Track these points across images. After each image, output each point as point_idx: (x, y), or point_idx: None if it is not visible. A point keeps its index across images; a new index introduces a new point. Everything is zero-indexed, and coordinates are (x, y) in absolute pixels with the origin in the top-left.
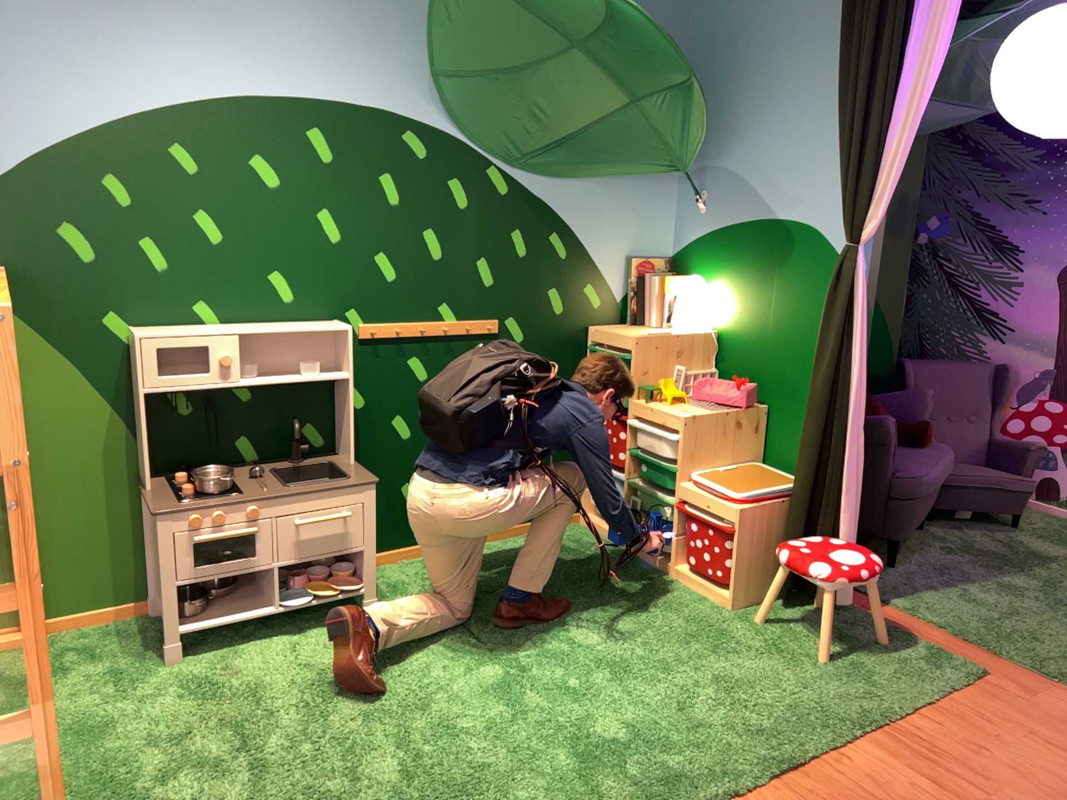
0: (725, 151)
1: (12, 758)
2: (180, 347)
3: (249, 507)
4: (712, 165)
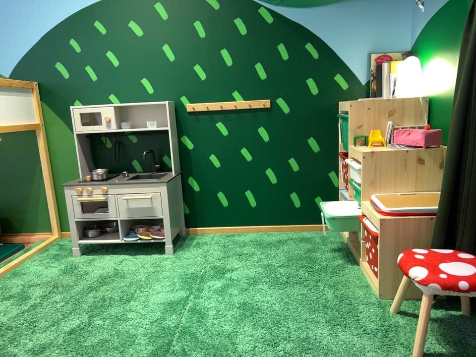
0: None
1: None
2: (84, 112)
3: (99, 188)
4: None
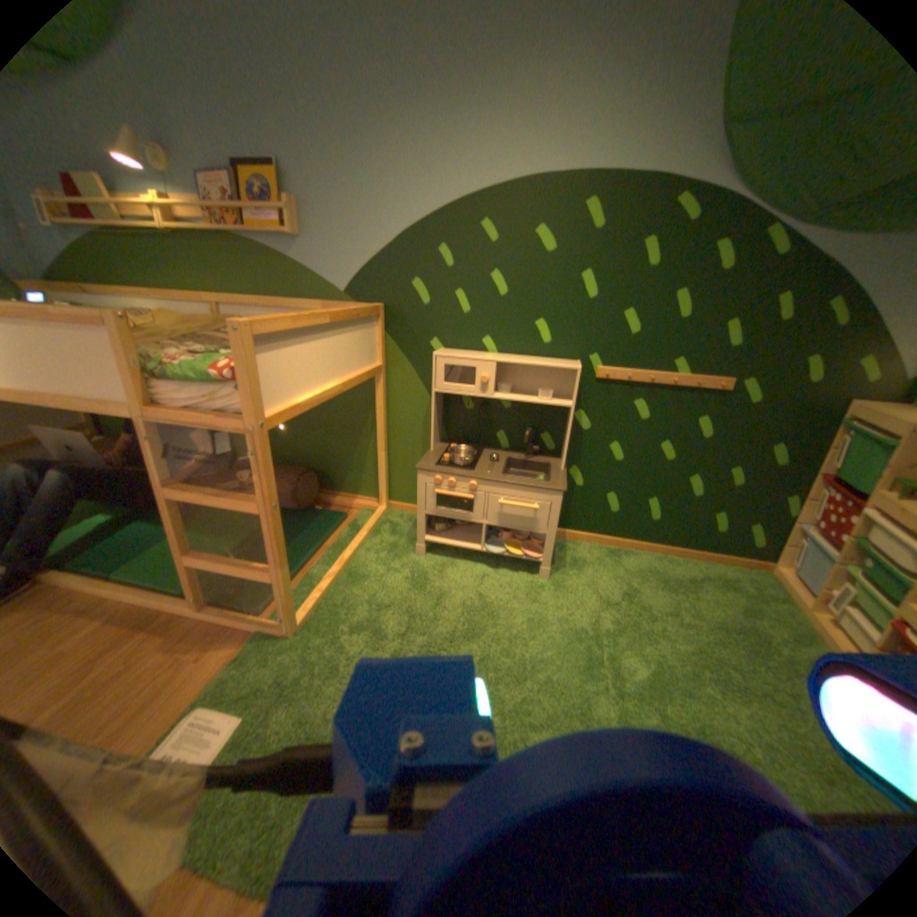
0: None
1: (309, 573)
2: (450, 362)
3: (465, 480)
4: None
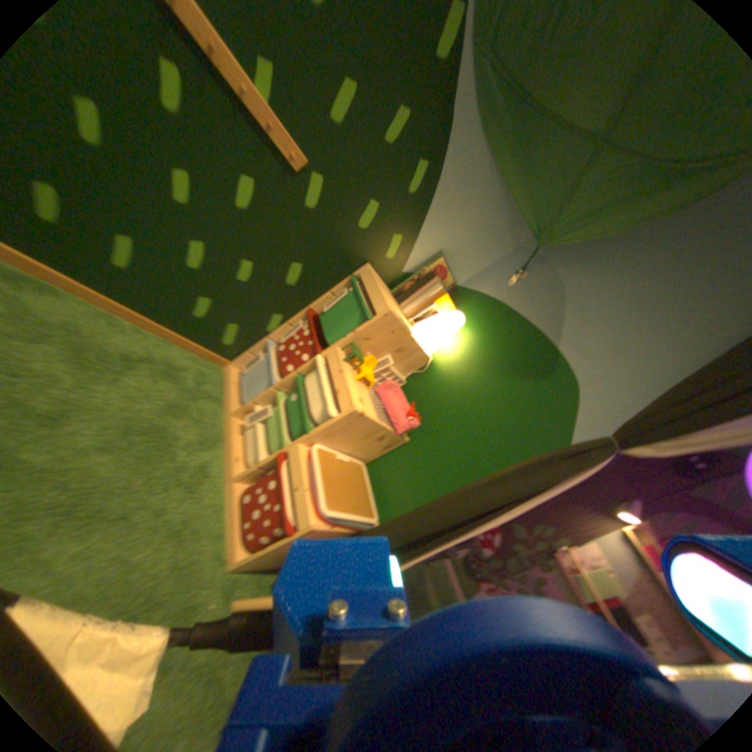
0: (580, 266)
1: None
2: None
3: None
4: (558, 264)
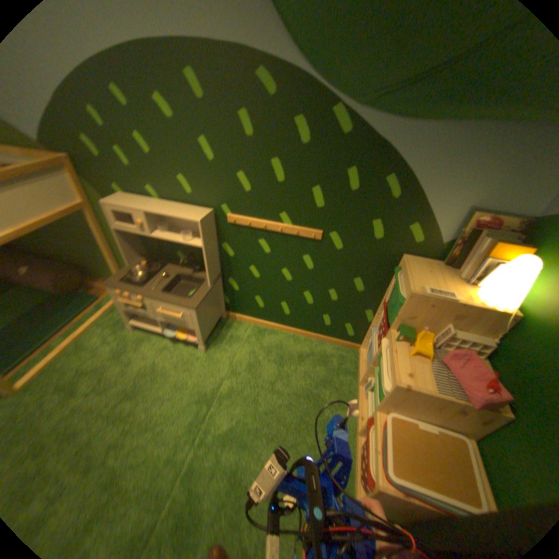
0: None
1: (51, 345)
2: (116, 209)
3: (136, 295)
4: None
